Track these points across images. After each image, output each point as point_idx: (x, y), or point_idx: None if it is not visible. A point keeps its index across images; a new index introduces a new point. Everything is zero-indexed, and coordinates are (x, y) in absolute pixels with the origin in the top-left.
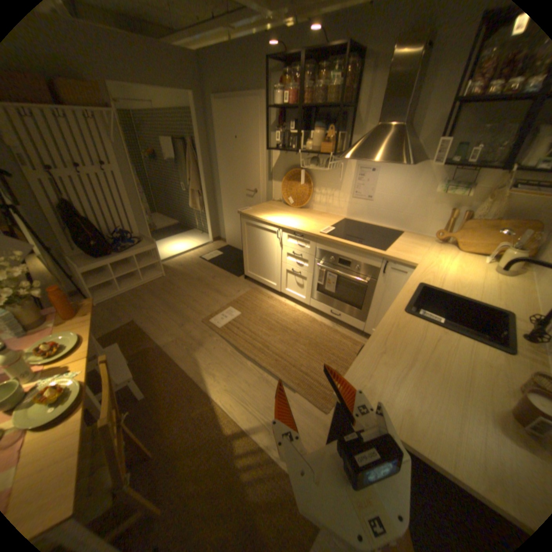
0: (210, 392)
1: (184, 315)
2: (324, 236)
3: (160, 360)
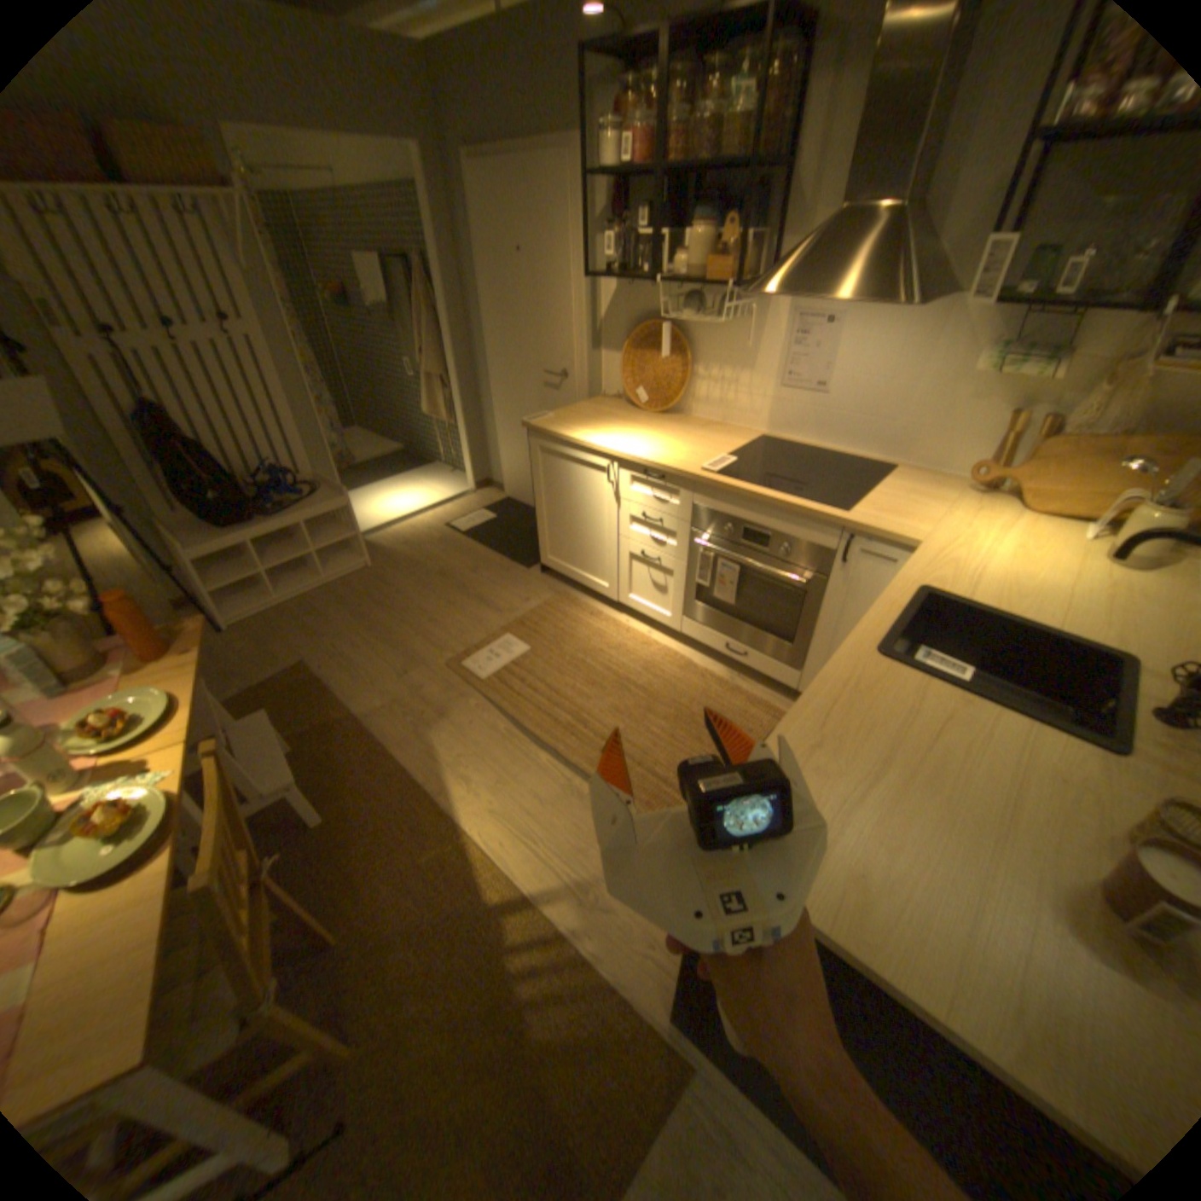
0: (459, 817)
1: (409, 652)
2: (711, 478)
3: (357, 748)
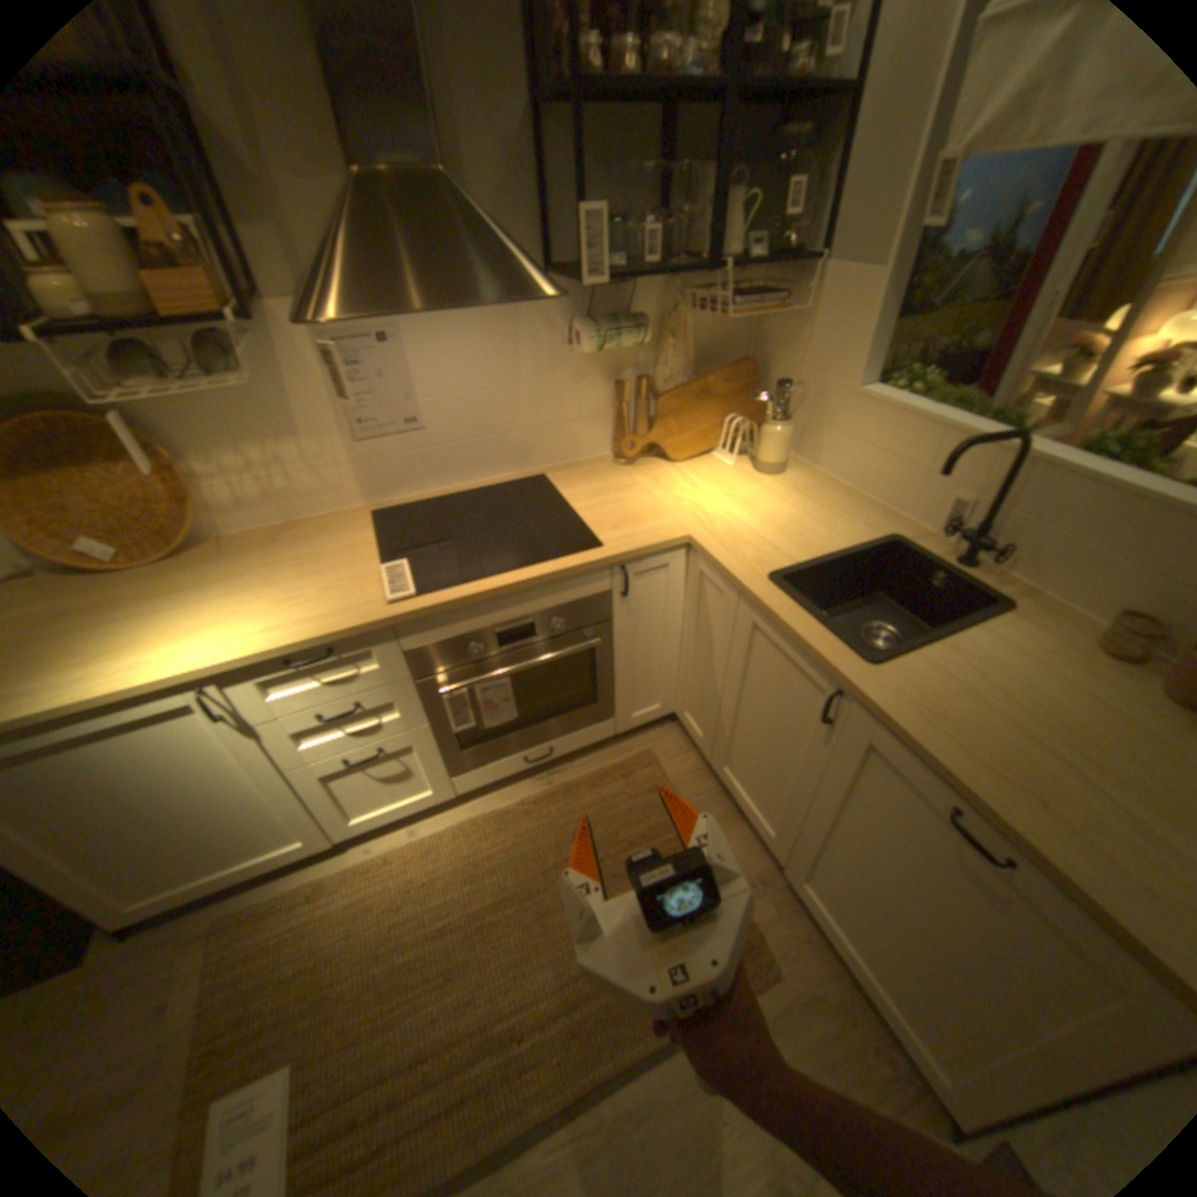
0: None
1: None
2: (417, 603)
3: None
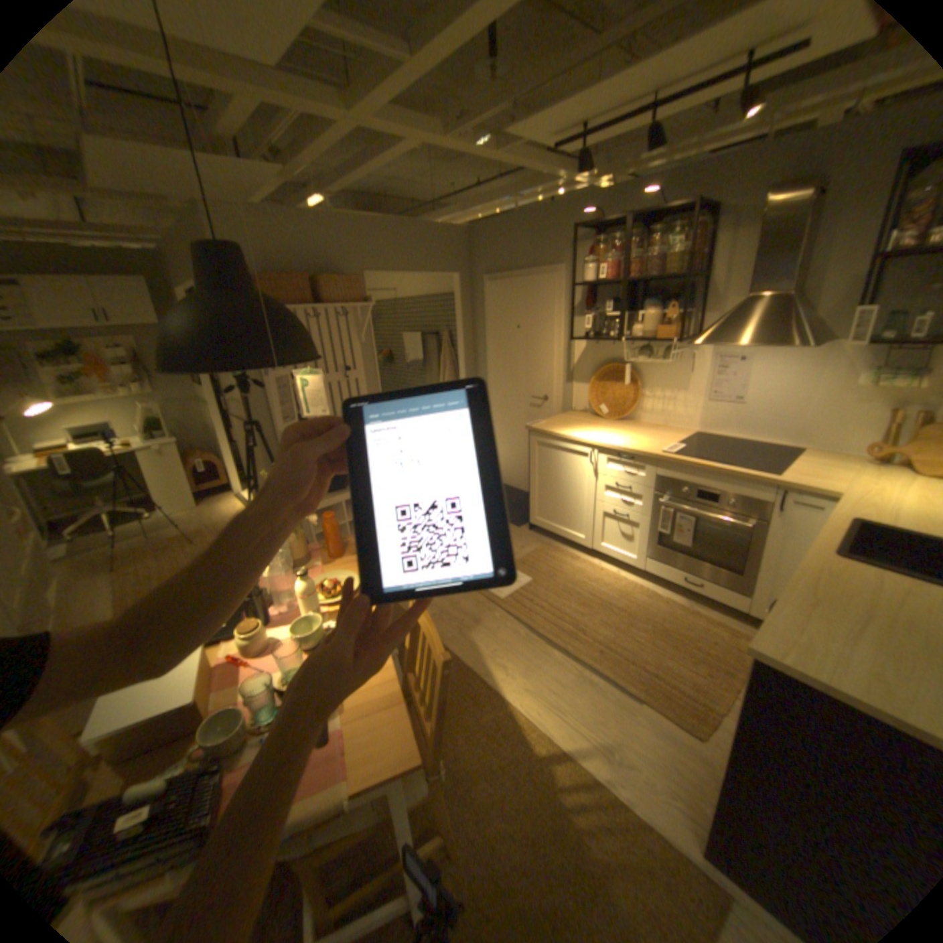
0: (503, 692)
1: None
2: (671, 456)
3: None
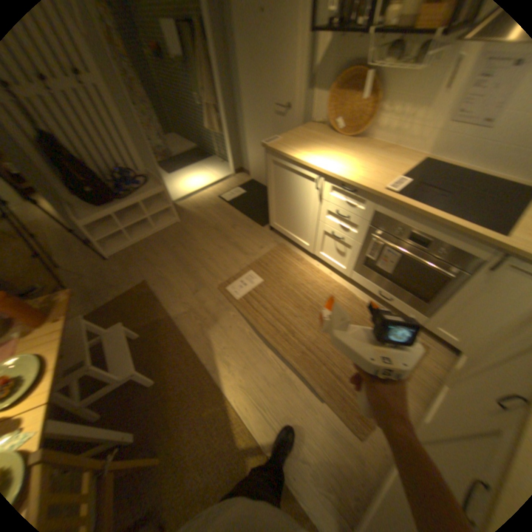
0: (224, 388)
1: (200, 278)
2: (394, 196)
3: (173, 338)
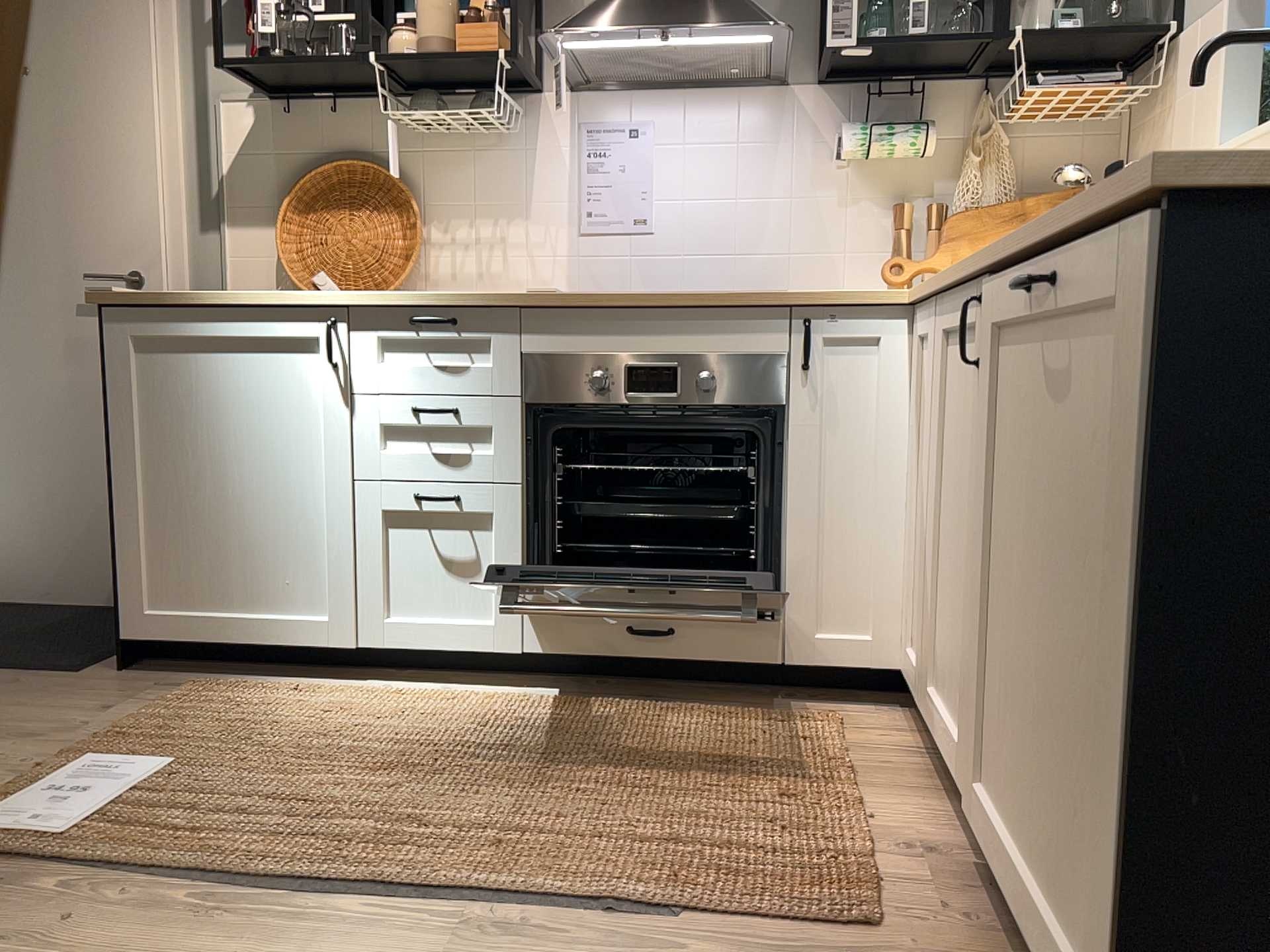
0: None
1: None
2: (553, 293)
3: None
